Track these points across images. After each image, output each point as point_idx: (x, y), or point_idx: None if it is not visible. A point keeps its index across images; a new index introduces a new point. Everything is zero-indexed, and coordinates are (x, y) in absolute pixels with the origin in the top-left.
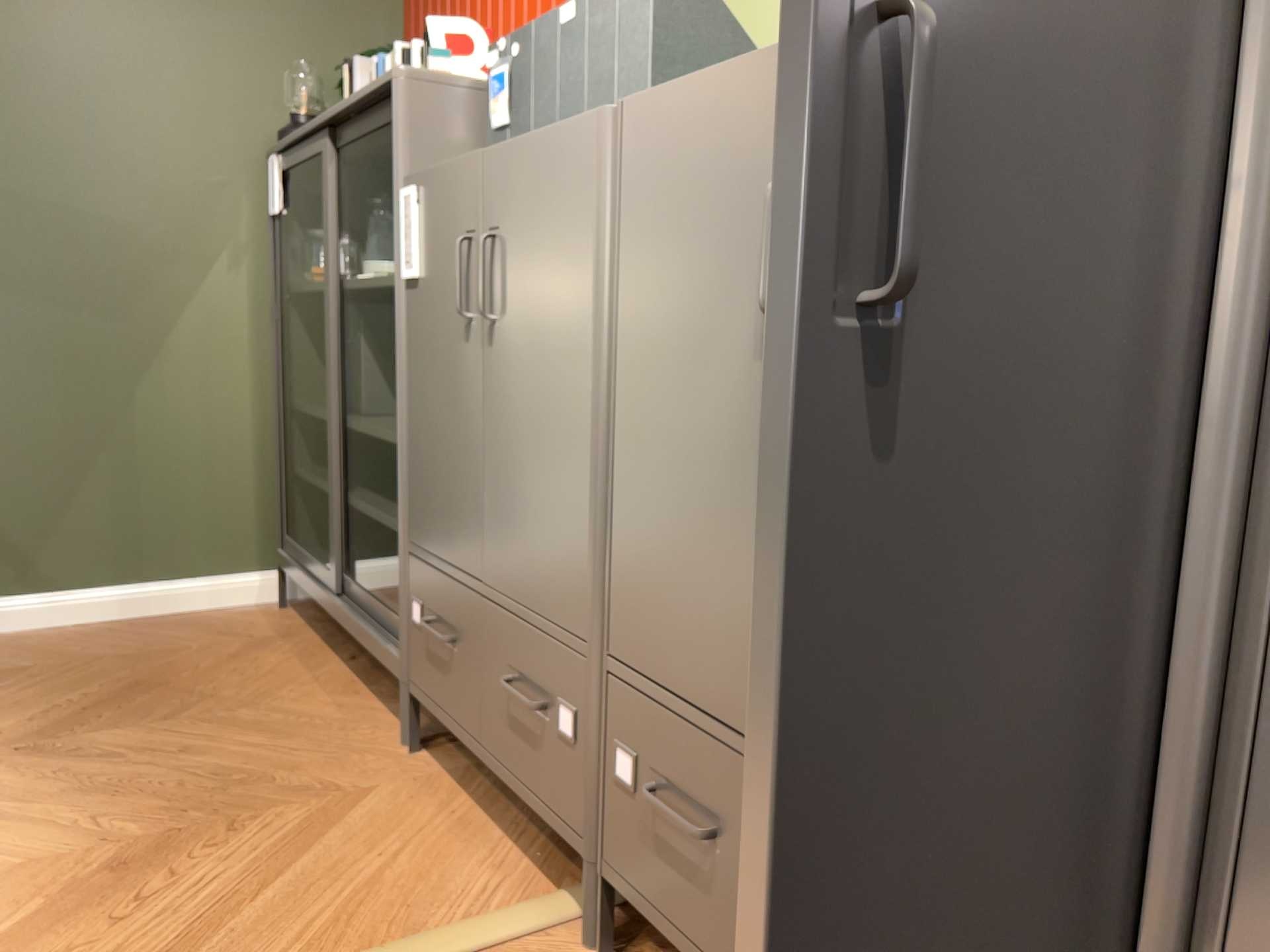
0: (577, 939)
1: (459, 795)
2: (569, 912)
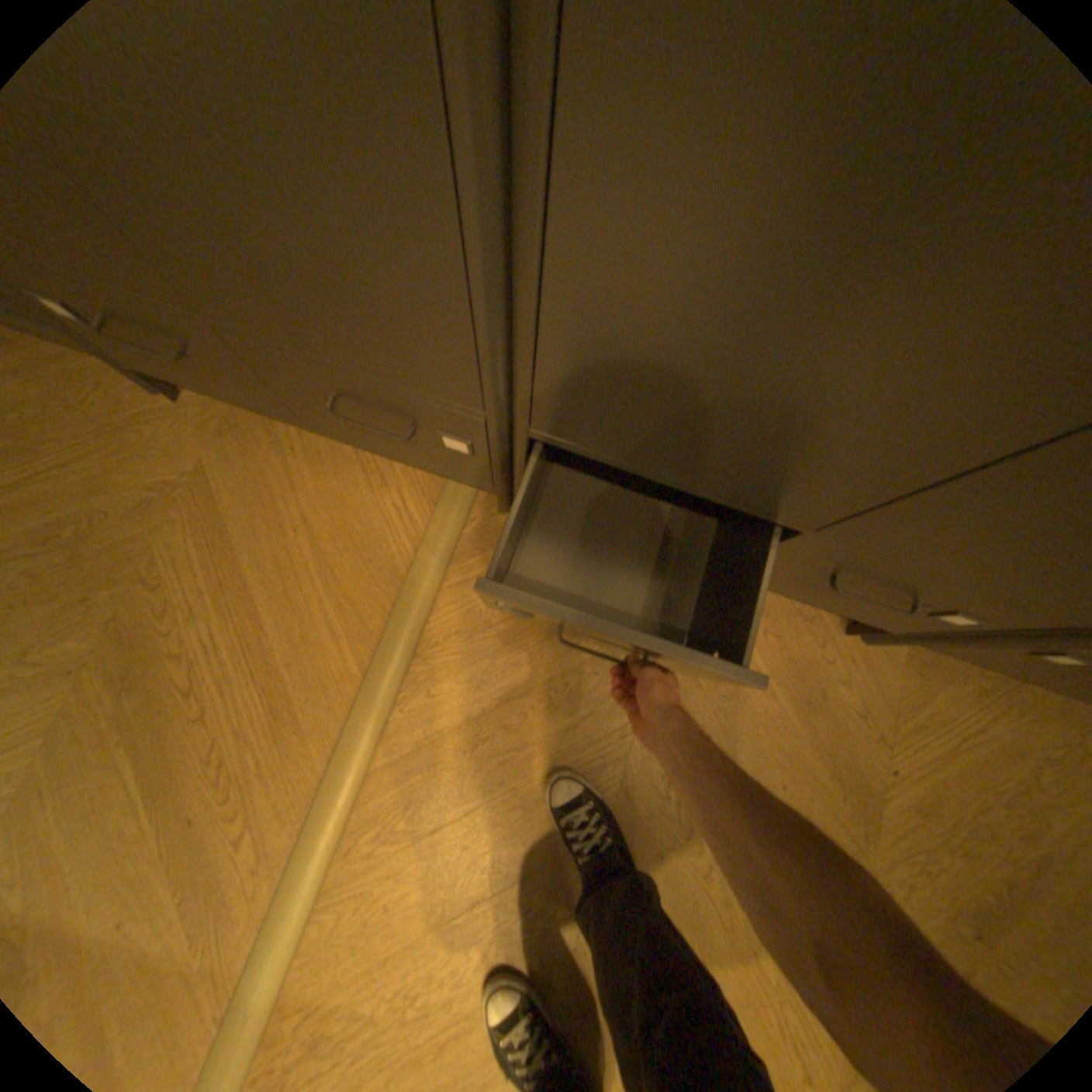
0: (488, 509)
1: (272, 425)
2: (468, 495)
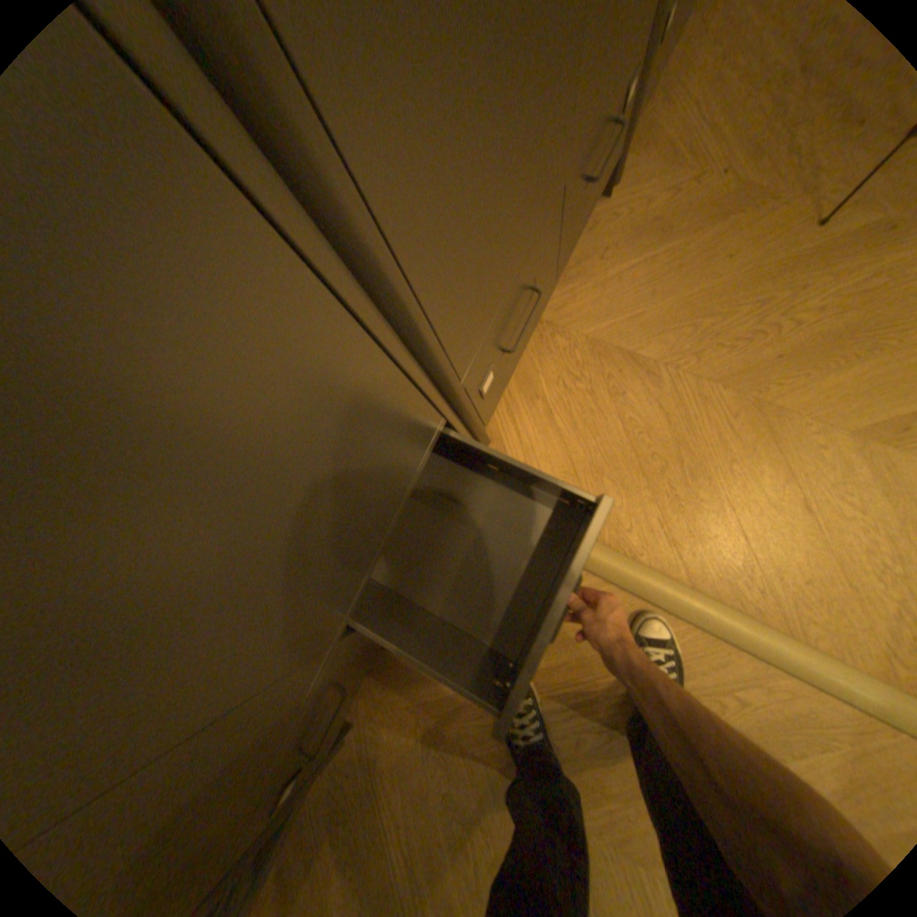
0: None
1: None
2: None
